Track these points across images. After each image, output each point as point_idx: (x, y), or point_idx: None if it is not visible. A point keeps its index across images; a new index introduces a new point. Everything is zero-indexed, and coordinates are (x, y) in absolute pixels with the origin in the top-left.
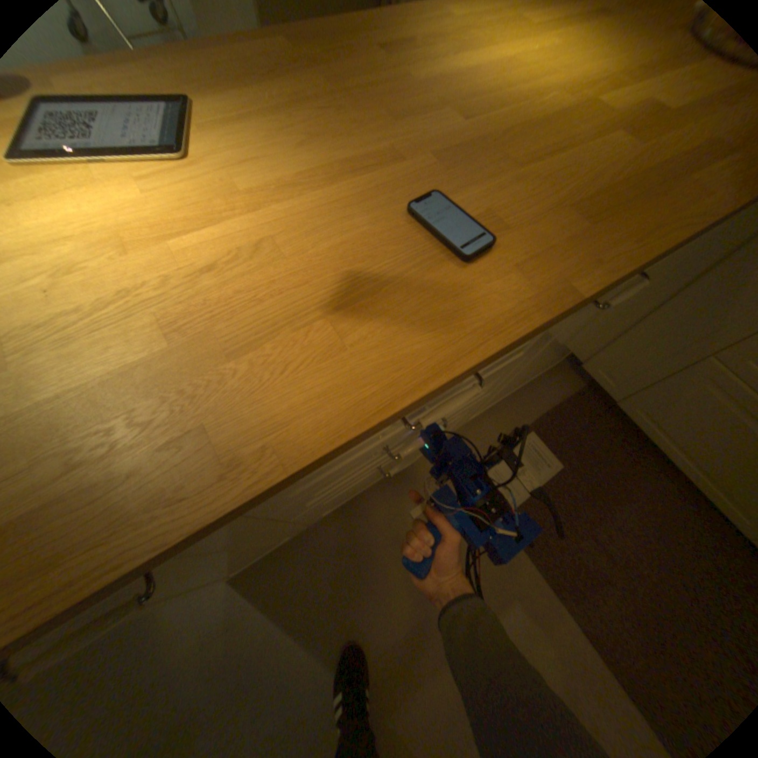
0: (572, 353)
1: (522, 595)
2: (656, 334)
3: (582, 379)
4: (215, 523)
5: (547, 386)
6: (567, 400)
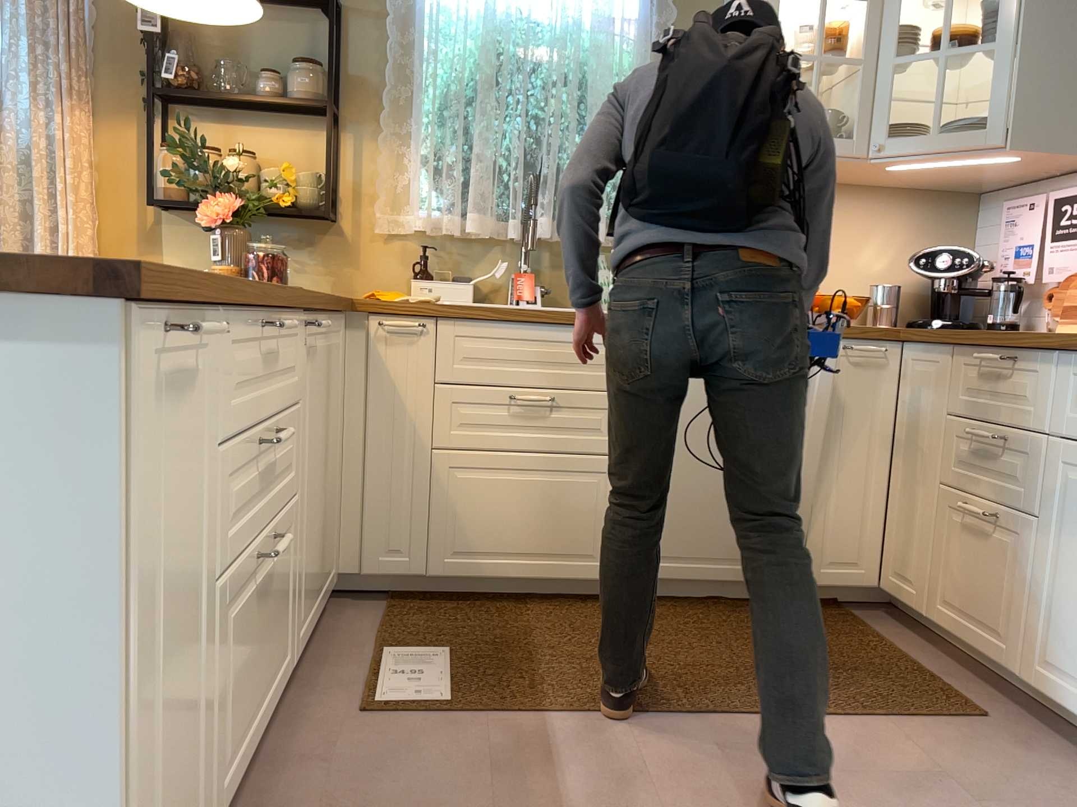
0: (336, 567)
1: (543, 740)
2: (381, 470)
3: (375, 601)
4: (216, 293)
5: (346, 621)
6: (381, 618)
